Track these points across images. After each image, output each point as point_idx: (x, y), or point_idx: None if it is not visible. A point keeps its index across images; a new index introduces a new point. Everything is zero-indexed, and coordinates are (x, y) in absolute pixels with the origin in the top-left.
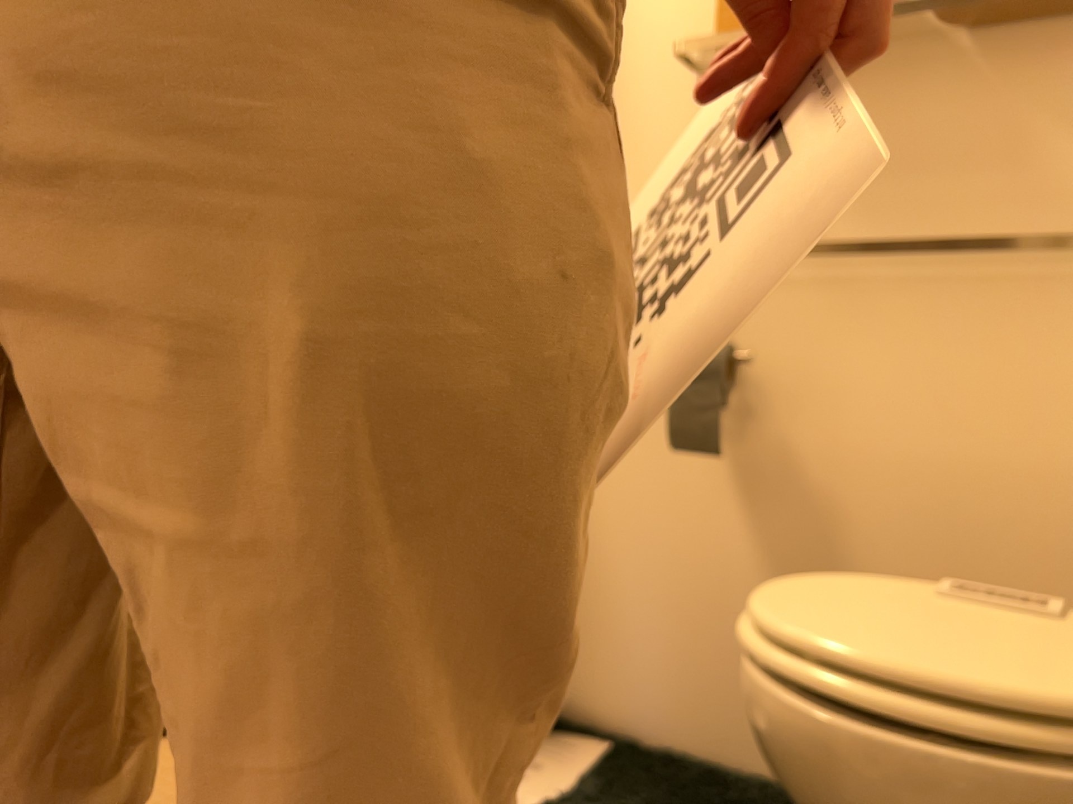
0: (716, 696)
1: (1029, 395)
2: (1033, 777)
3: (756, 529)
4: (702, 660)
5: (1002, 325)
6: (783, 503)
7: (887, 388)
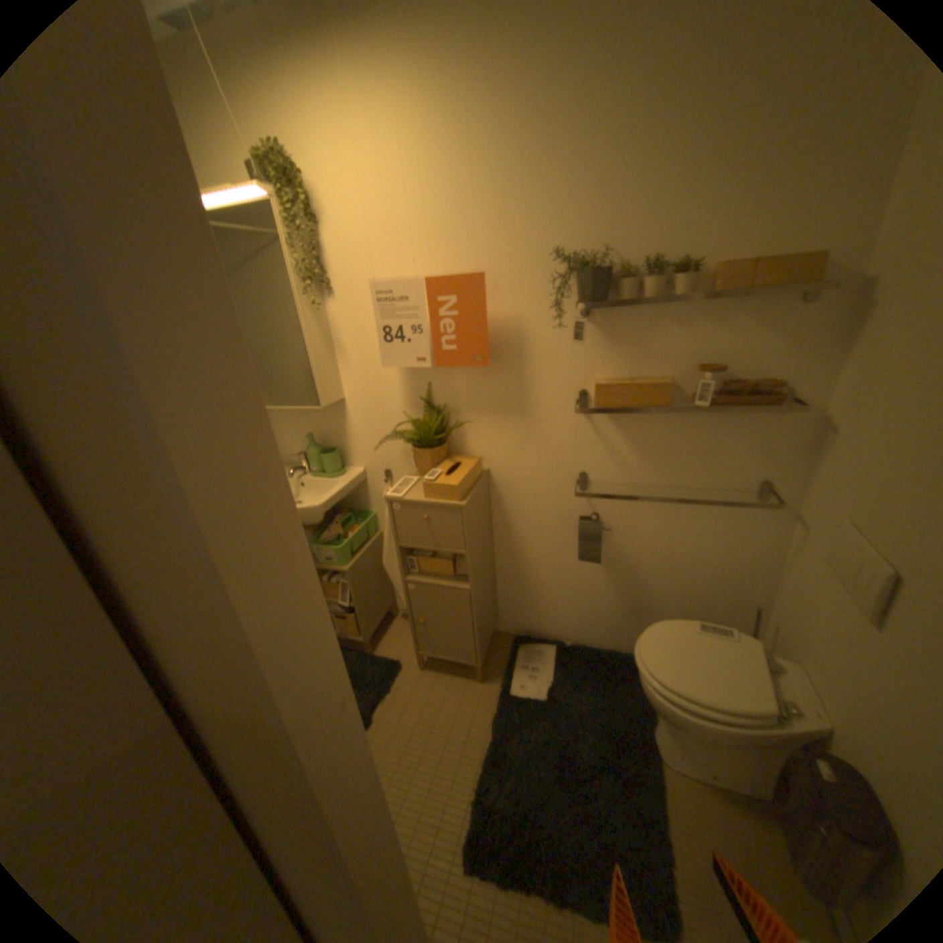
0: (593, 626)
1: (714, 536)
2: (749, 732)
3: (607, 576)
4: (587, 616)
5: (706, 512)
6: (618, 568)
7: (661, 531)
